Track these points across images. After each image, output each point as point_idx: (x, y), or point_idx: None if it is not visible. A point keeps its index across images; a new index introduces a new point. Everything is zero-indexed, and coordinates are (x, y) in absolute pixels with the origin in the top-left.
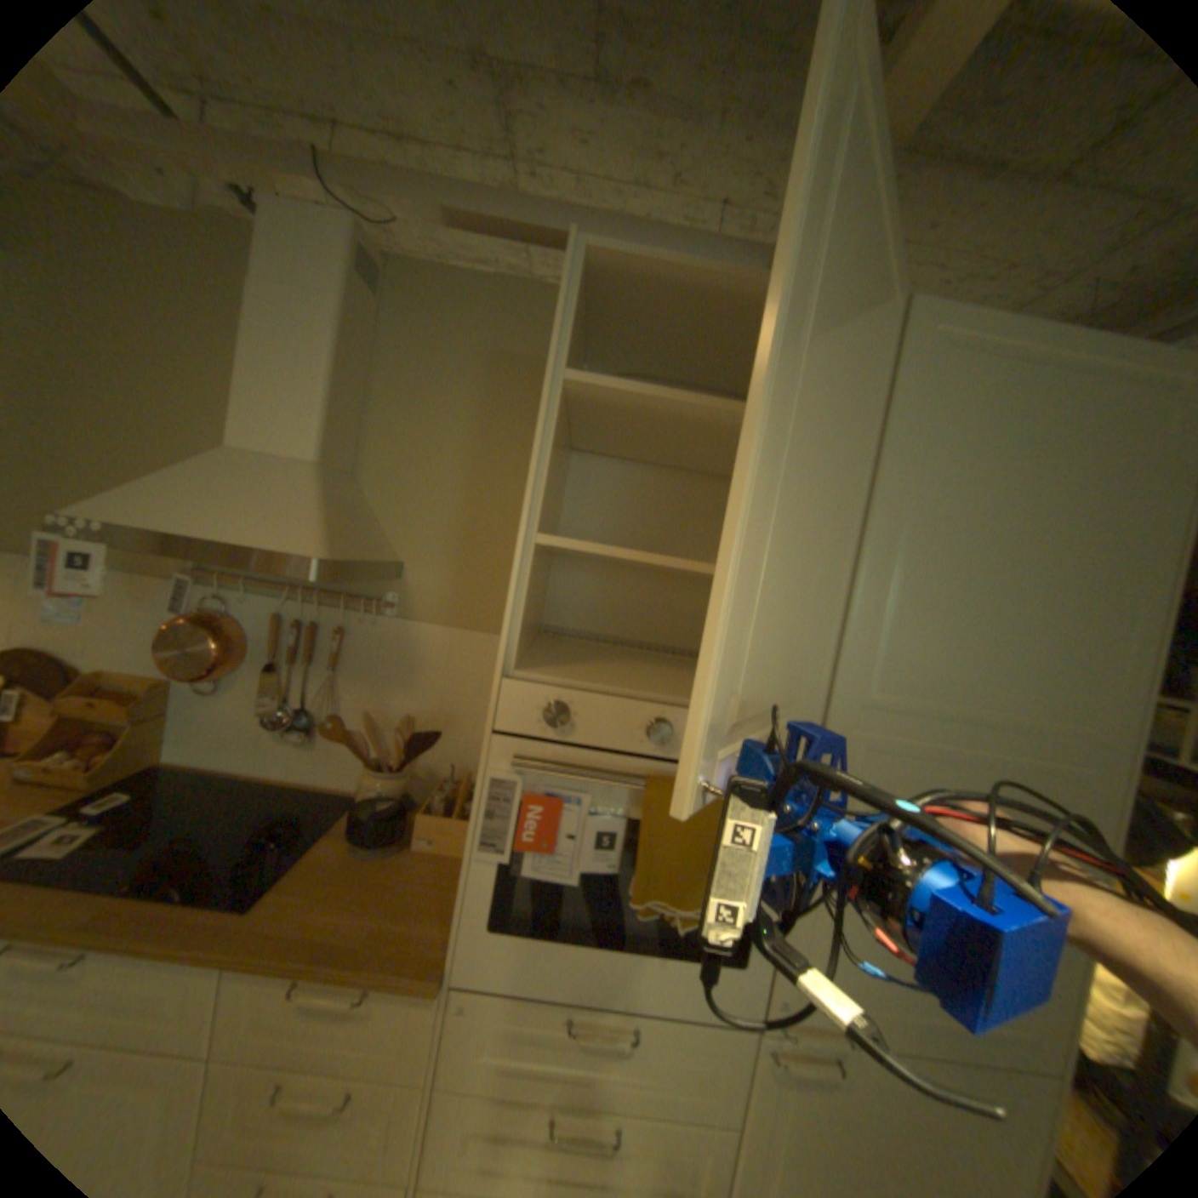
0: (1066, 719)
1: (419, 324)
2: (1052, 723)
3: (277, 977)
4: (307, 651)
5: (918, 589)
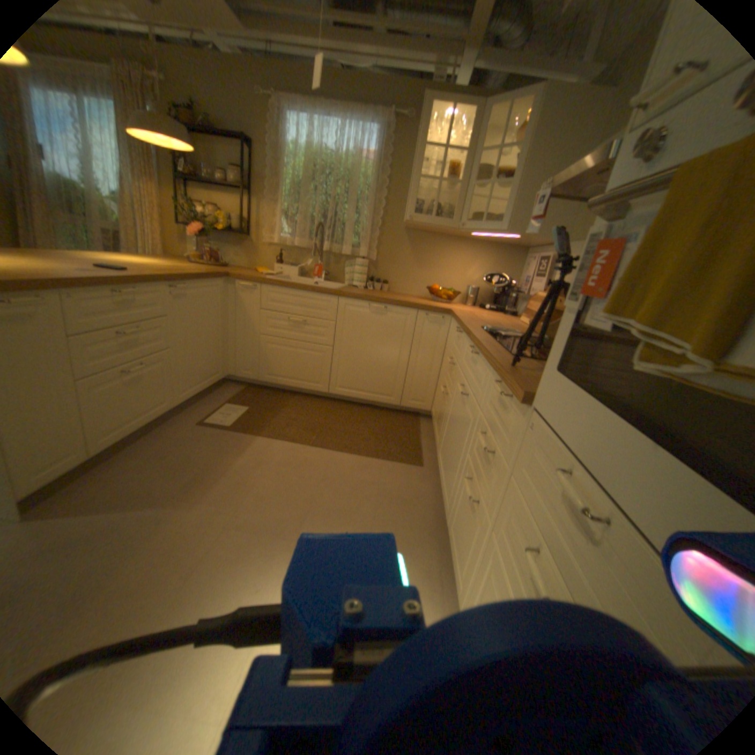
0: None
1: None
2: None
3: (494, 371)
4: None
5: None
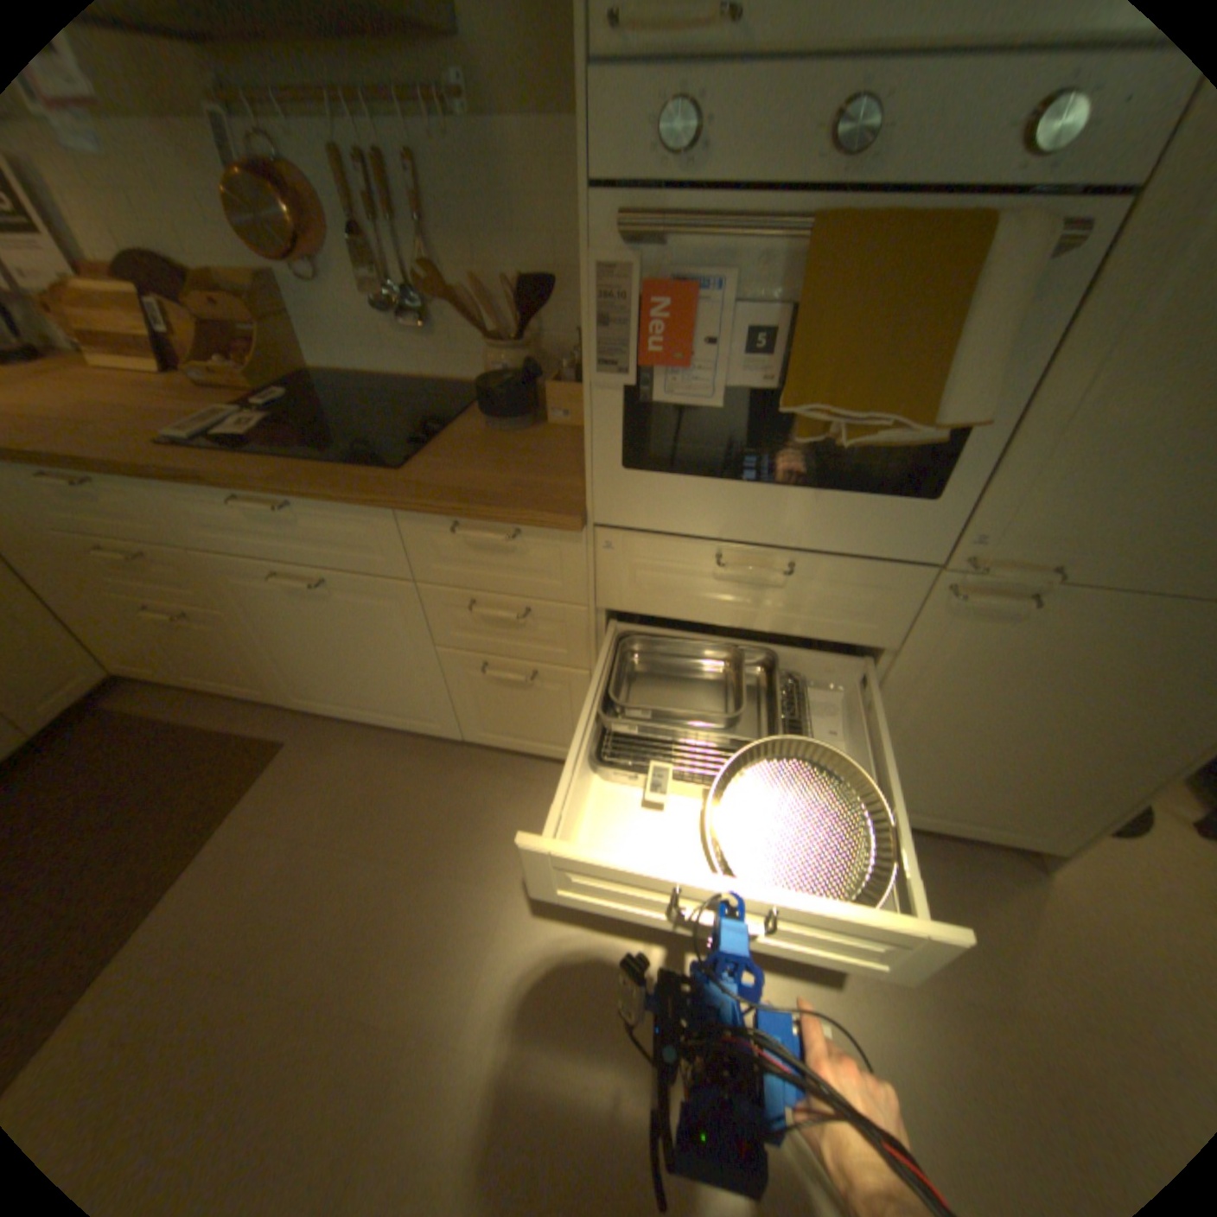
0: None
1: None
2: None
3: (434, 514)
4: (378, 194)
5: None
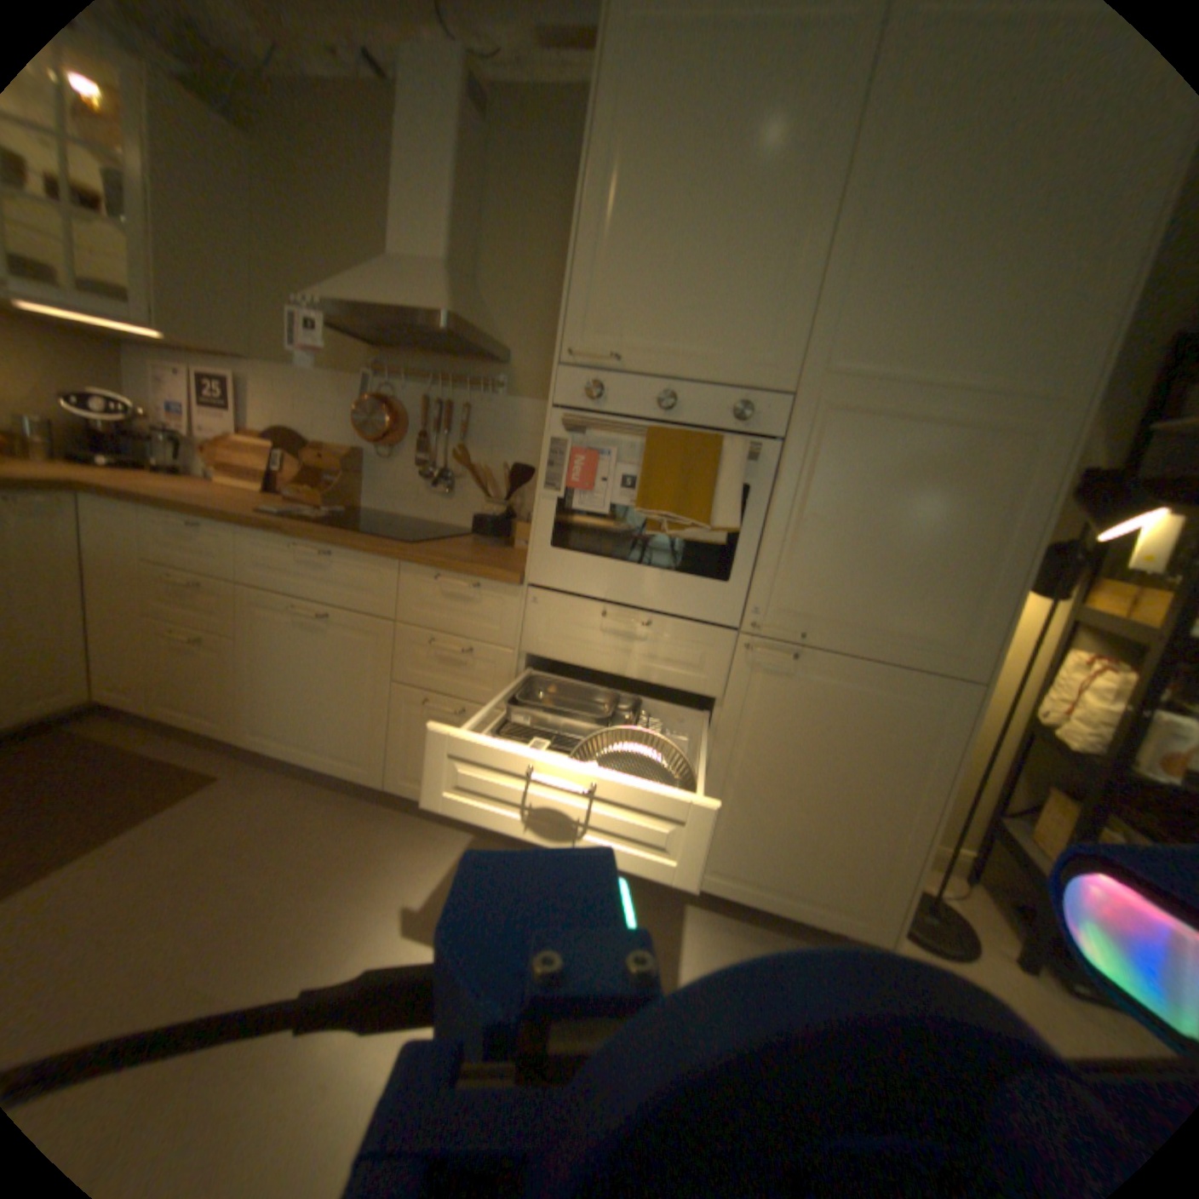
0: (1019, 375)
1: (517, 140)
2: (1004, 380)
3: (426, 565)
4: (444, 420)
5: (883, 265)
